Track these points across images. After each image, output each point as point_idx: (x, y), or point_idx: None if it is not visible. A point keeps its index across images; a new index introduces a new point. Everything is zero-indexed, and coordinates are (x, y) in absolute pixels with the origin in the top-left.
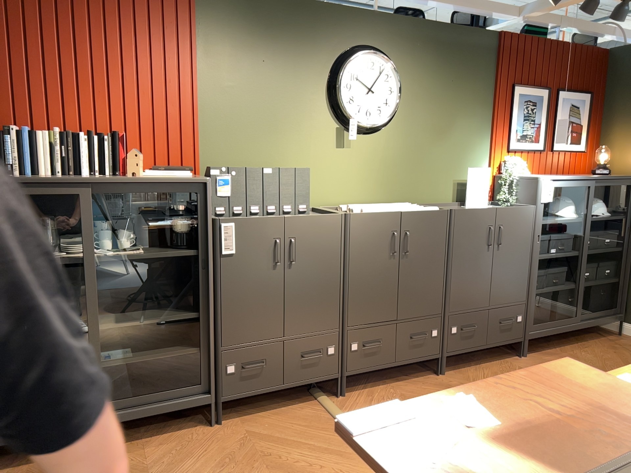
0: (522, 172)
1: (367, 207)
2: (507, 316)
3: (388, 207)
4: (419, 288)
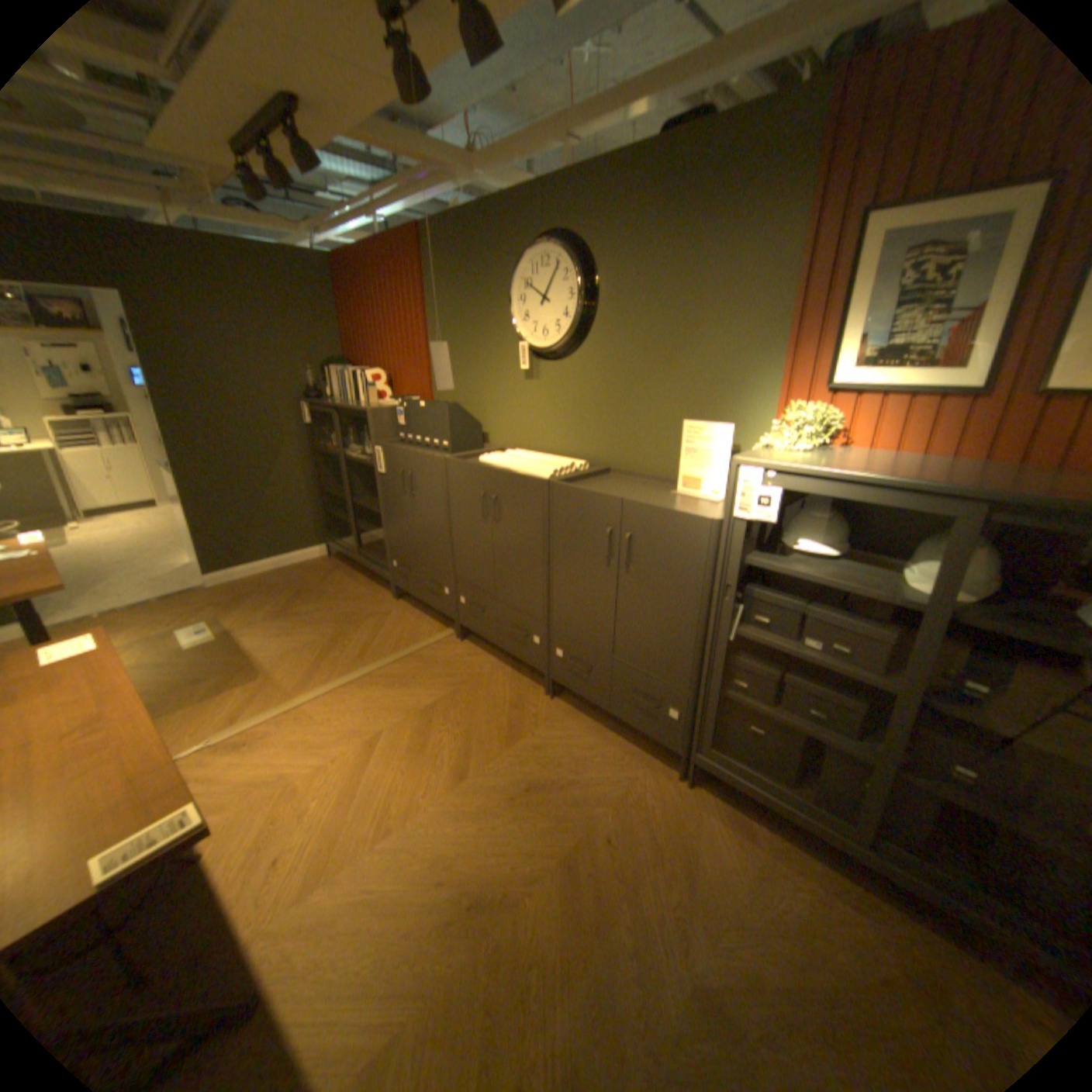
0: (805, 443)
1: (494, 458)
2: (646, 692)
3: (513, 462)
4: (515, 572)
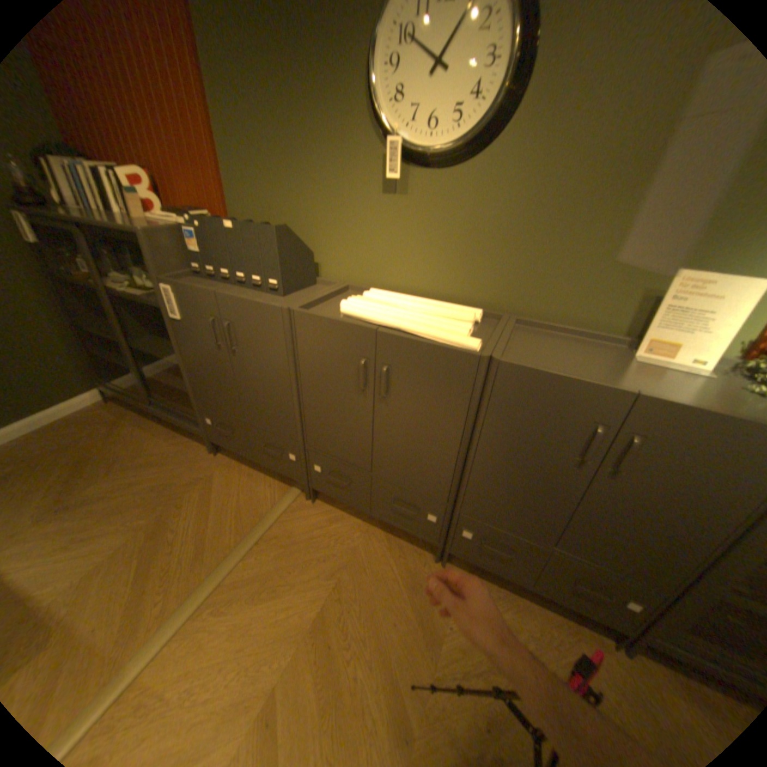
0: None
1: (360, 306)
2: (599, 584)
3: (396, 314)
4: (408, 452)
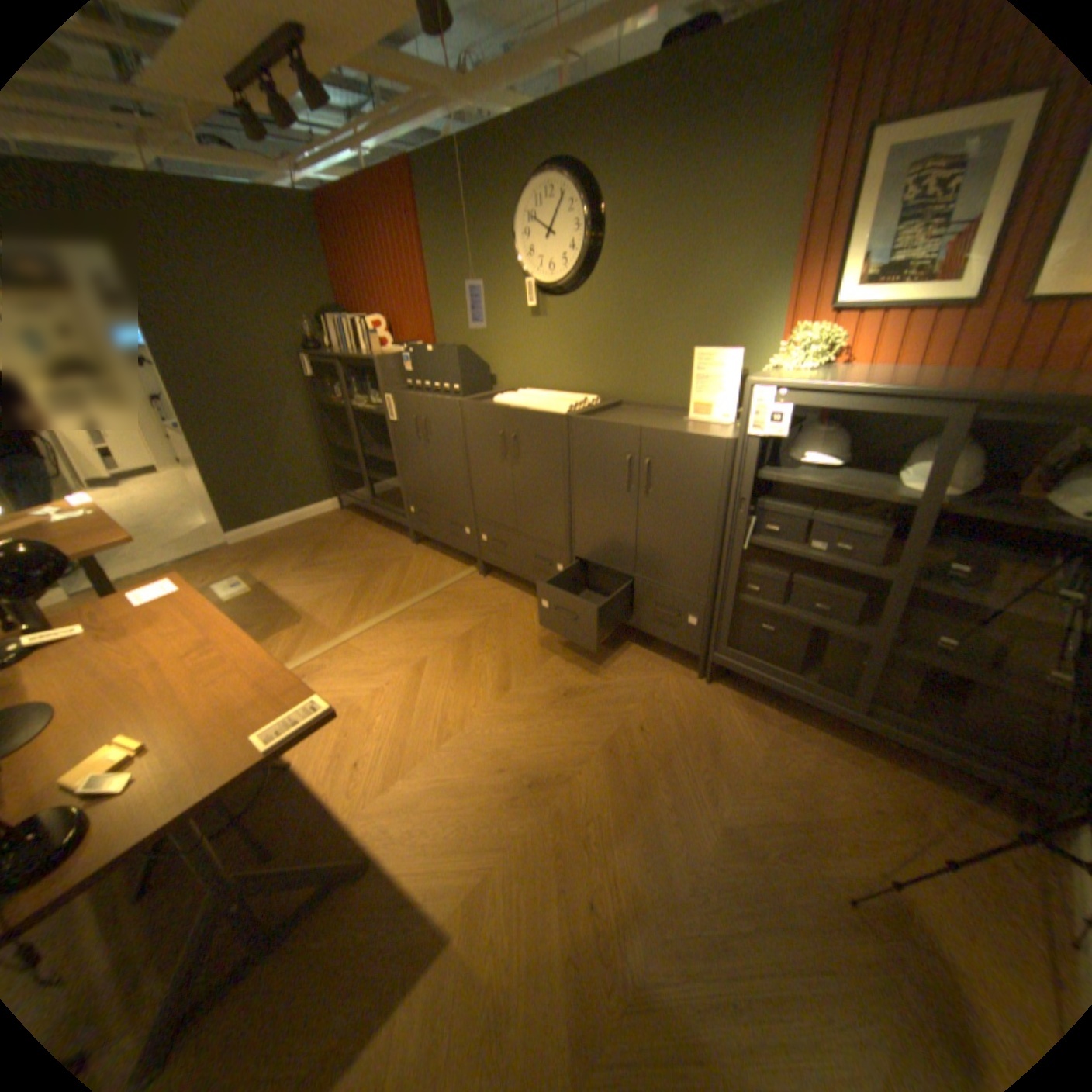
0: (811, 362)
1: (507, 398)
2: (666, 603)
3: (528, 401)
4: (536, 506)
